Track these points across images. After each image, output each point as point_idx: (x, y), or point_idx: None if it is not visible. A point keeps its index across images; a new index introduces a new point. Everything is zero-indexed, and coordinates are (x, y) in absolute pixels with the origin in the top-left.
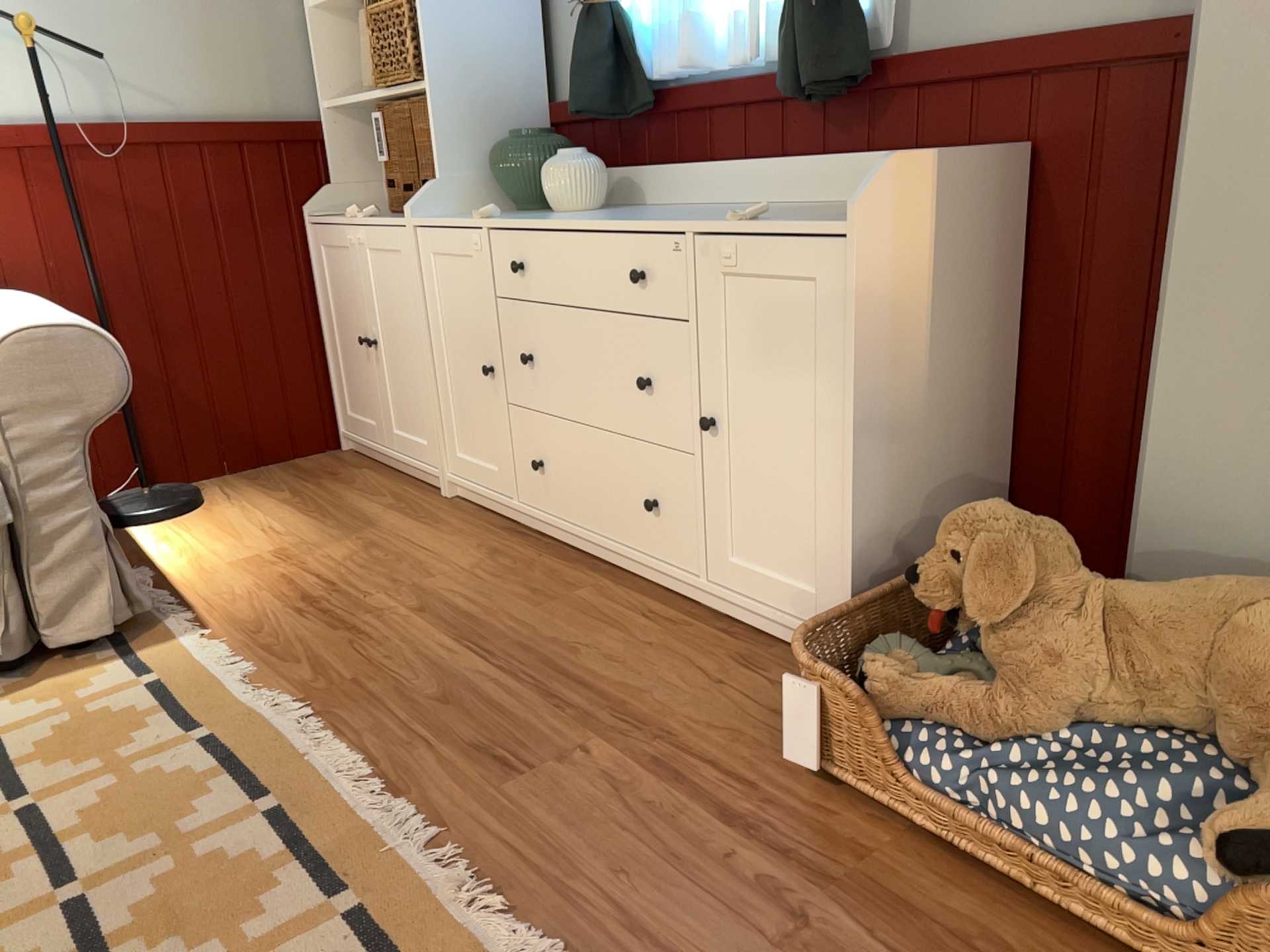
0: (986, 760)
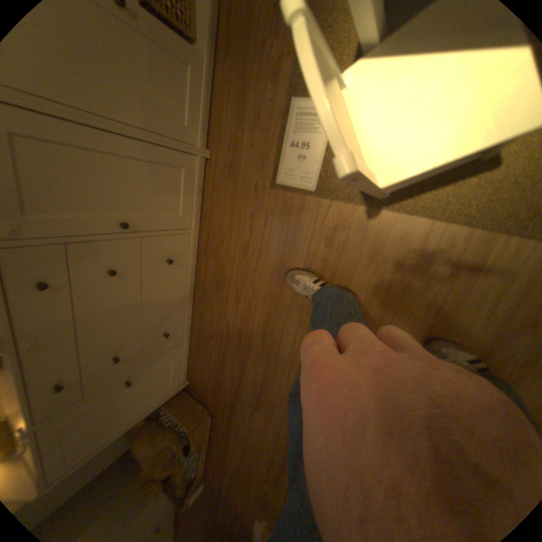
0: (183, 468)
